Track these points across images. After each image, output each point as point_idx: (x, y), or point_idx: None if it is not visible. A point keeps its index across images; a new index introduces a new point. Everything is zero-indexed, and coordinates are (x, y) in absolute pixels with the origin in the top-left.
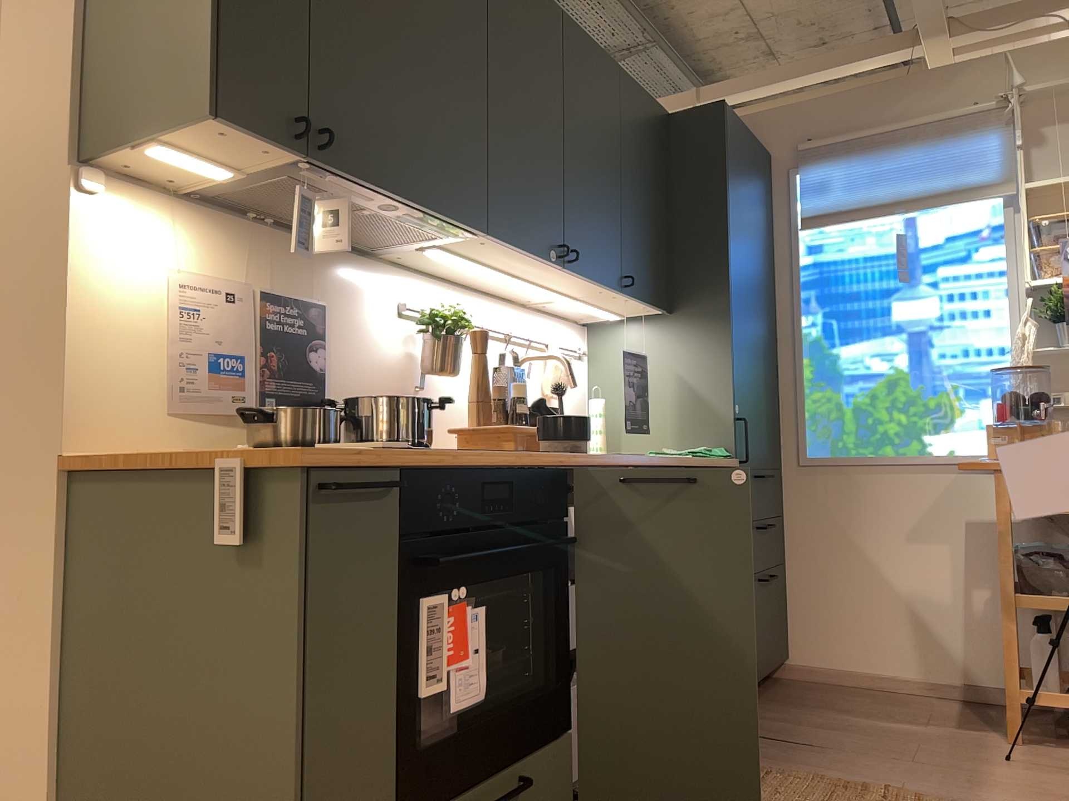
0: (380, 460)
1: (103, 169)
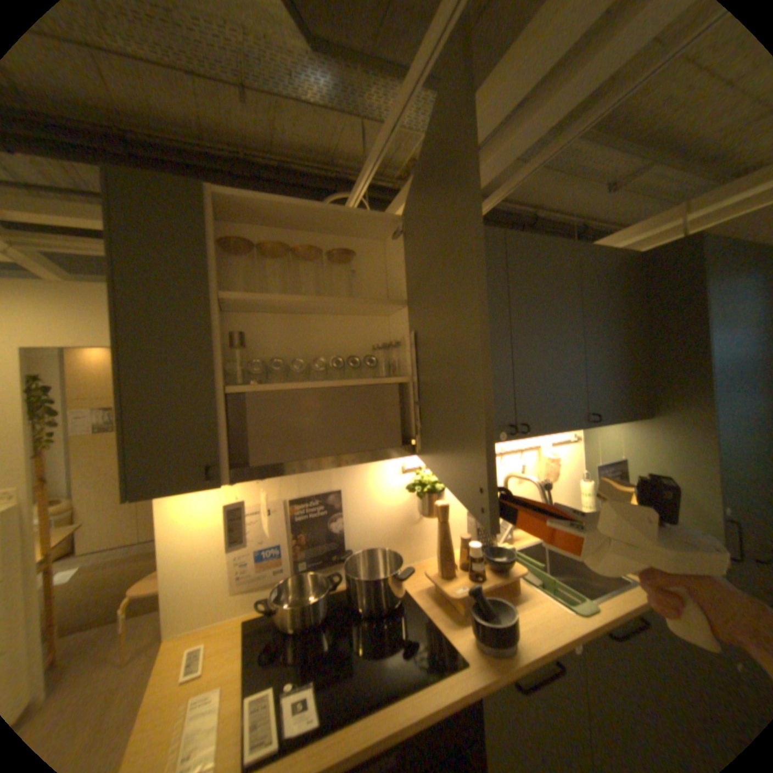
0: None
1: None
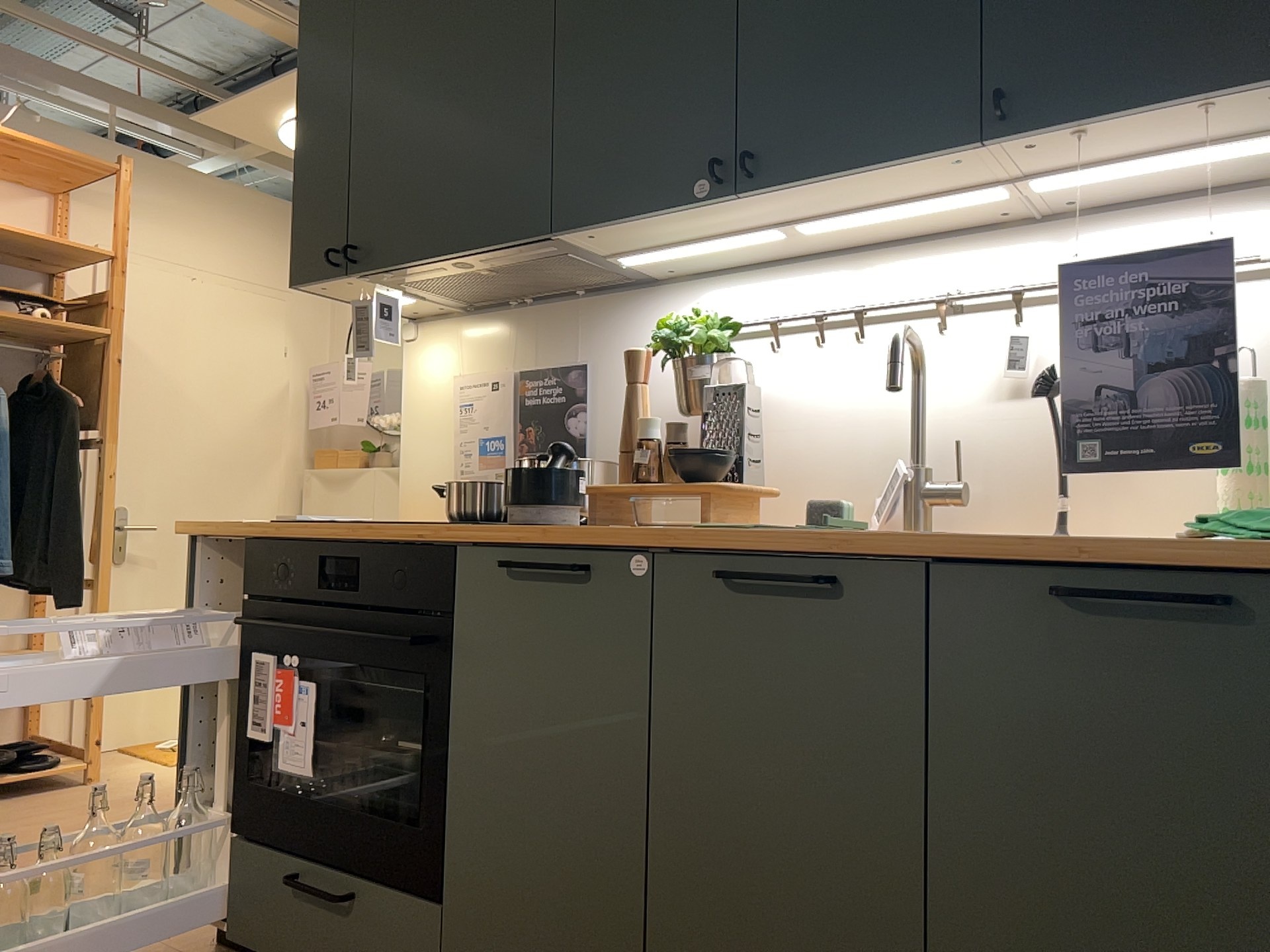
0: (223, 530)
1: (421, 318)
